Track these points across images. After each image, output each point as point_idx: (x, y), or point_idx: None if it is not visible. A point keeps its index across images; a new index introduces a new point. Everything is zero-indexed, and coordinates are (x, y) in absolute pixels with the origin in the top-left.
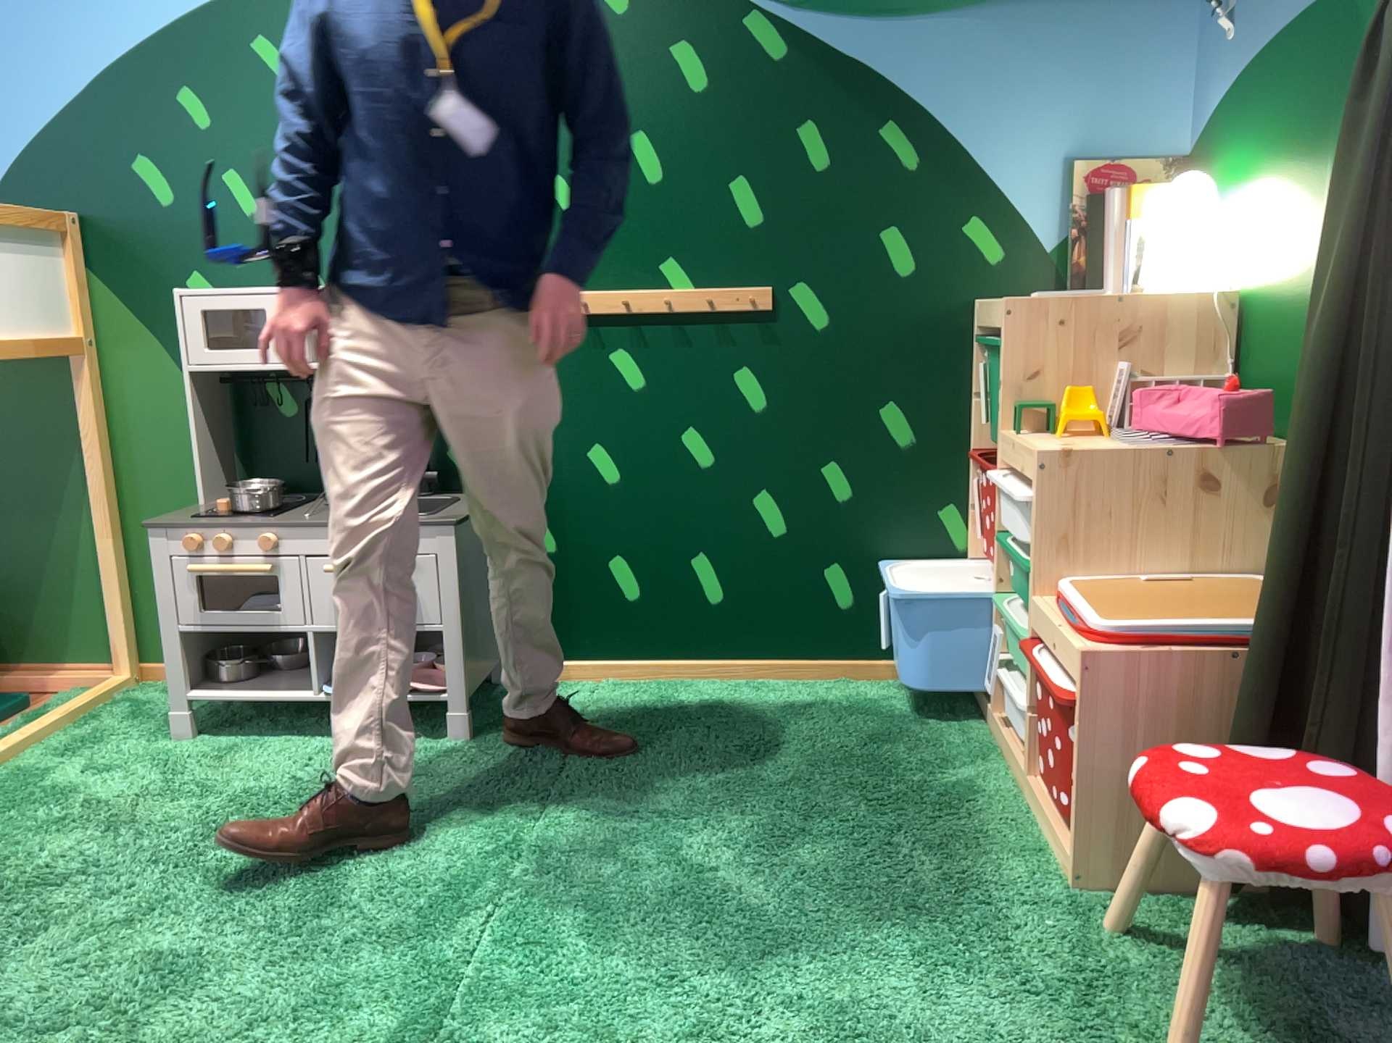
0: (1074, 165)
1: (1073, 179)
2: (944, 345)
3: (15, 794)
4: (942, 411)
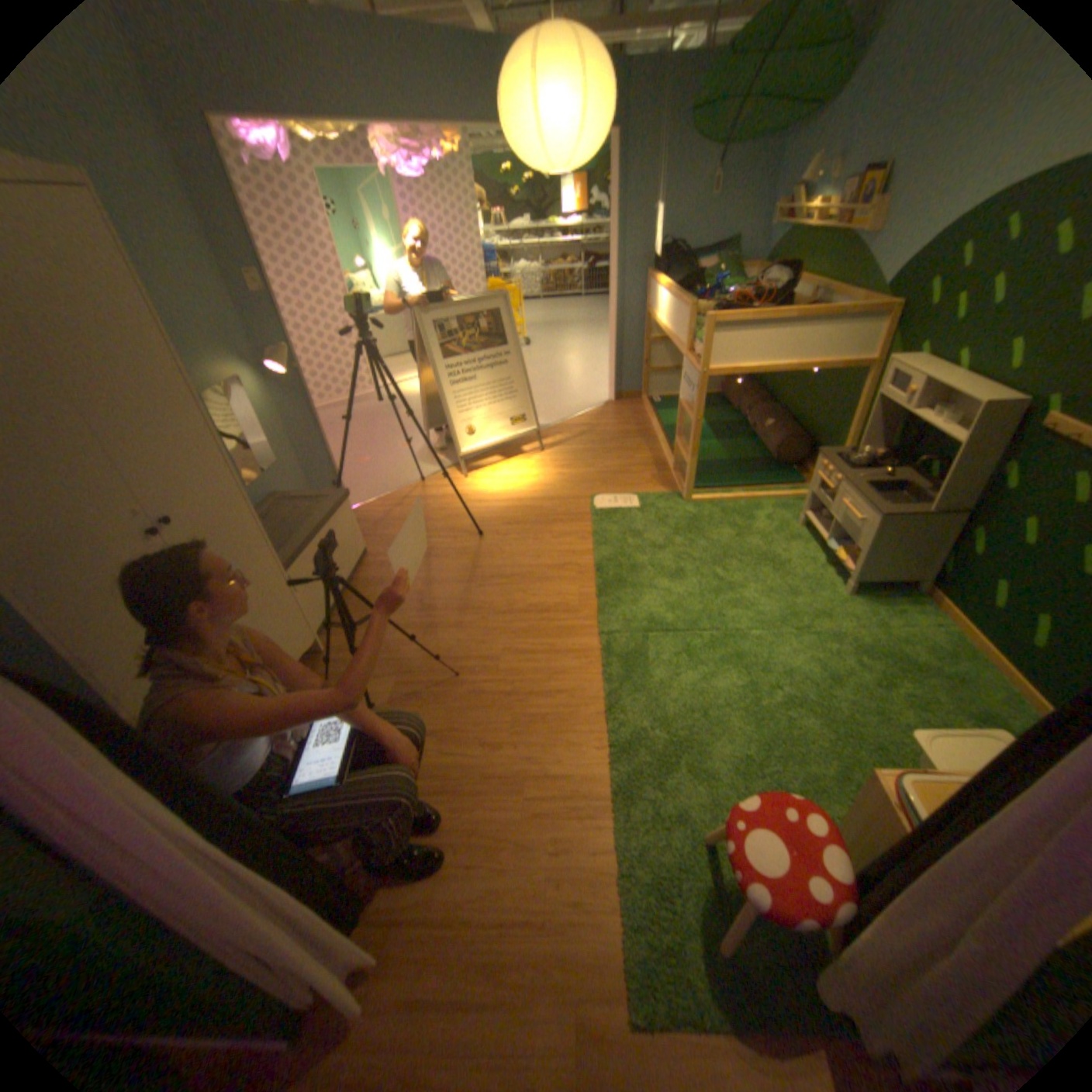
0: None
1: None
2: None
3: (745, 511)
4: None
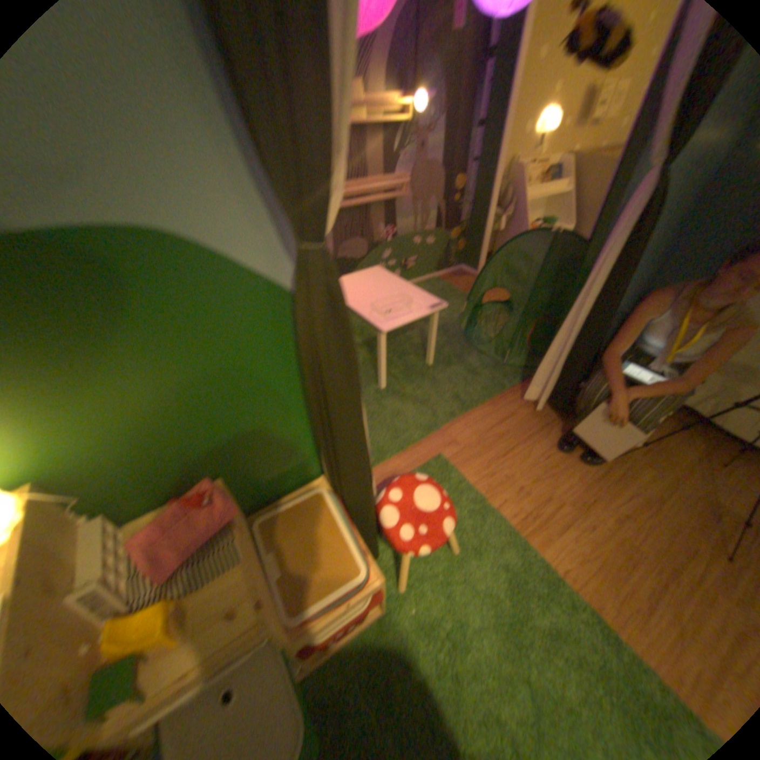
0: None
1: None
2: None
3: None
4: None
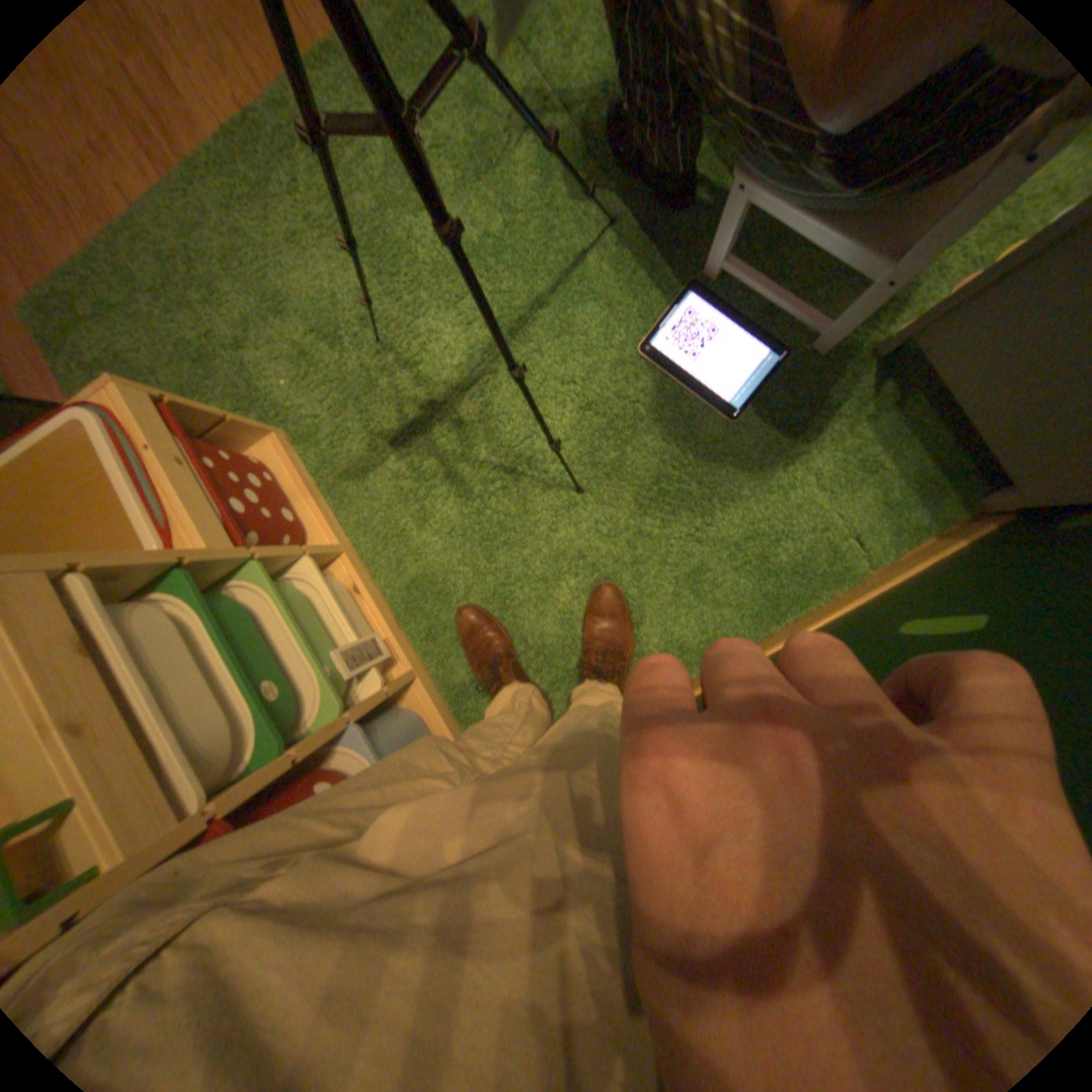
0: None
1: None
2: None
3: None
4: None
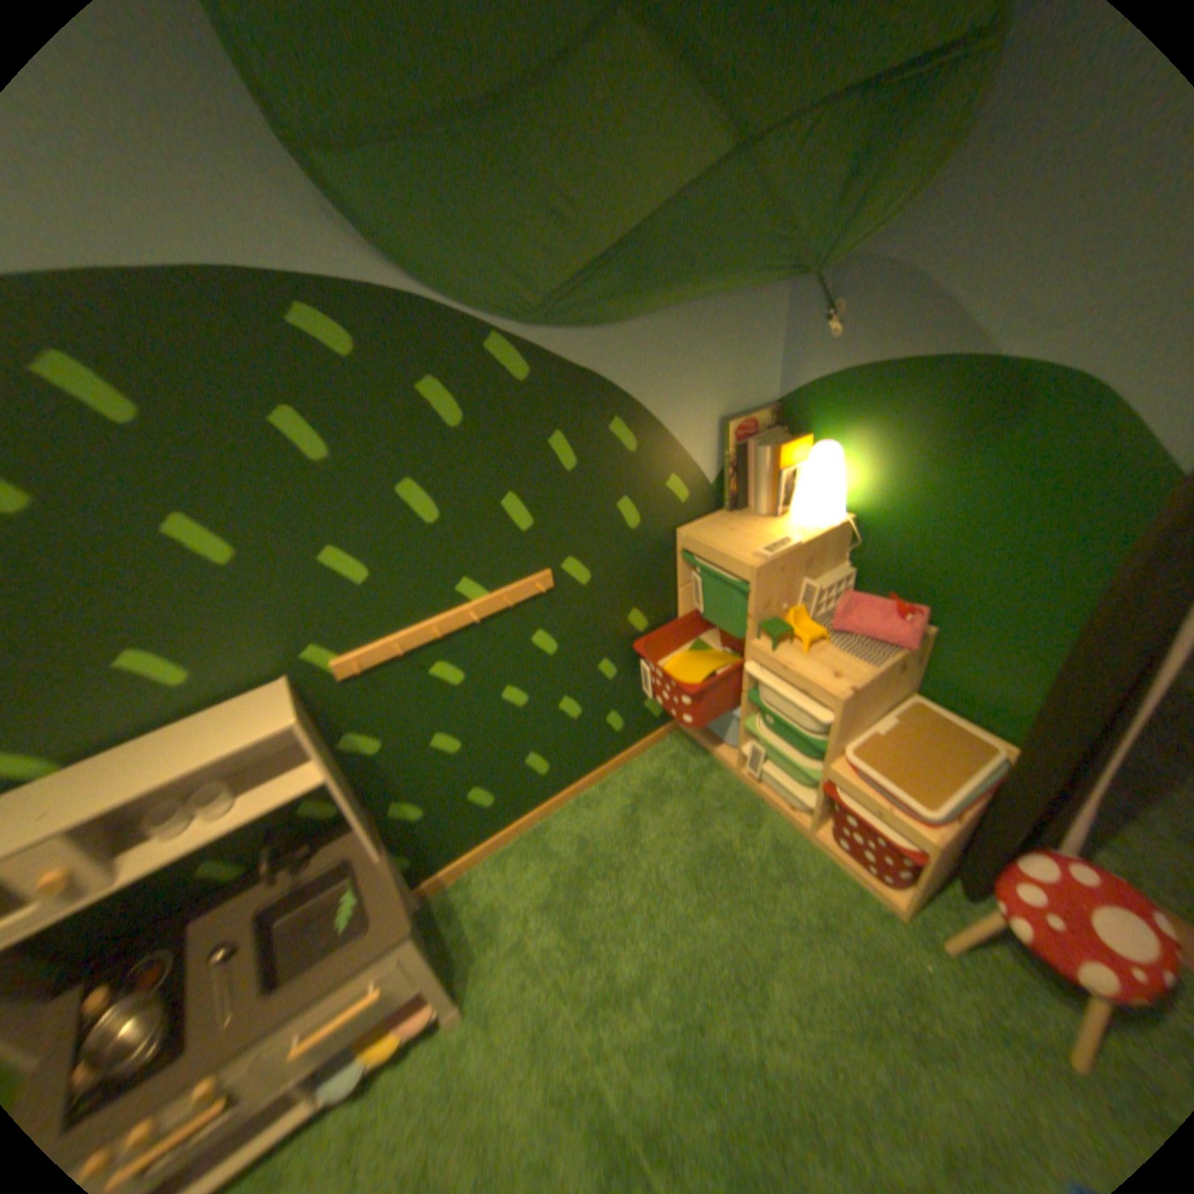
0: (730, 424)
1: (727, 433)
2: (660, 563)
3: None
4: (661, 602)
